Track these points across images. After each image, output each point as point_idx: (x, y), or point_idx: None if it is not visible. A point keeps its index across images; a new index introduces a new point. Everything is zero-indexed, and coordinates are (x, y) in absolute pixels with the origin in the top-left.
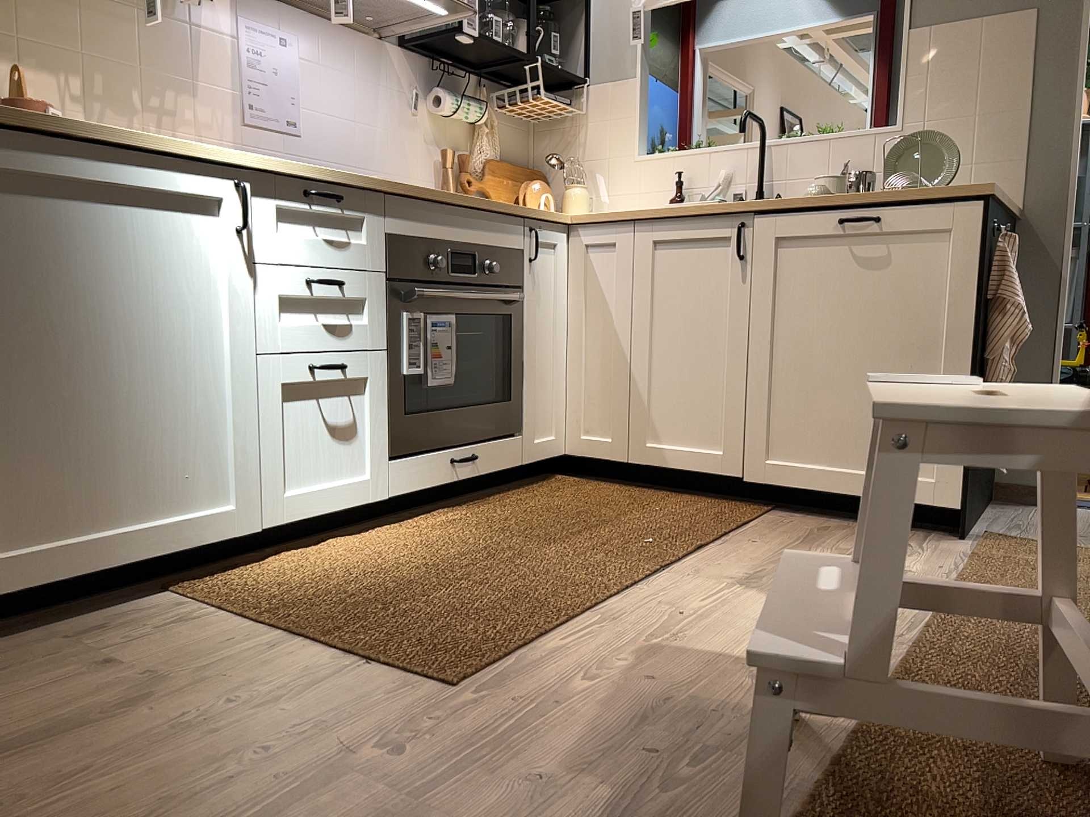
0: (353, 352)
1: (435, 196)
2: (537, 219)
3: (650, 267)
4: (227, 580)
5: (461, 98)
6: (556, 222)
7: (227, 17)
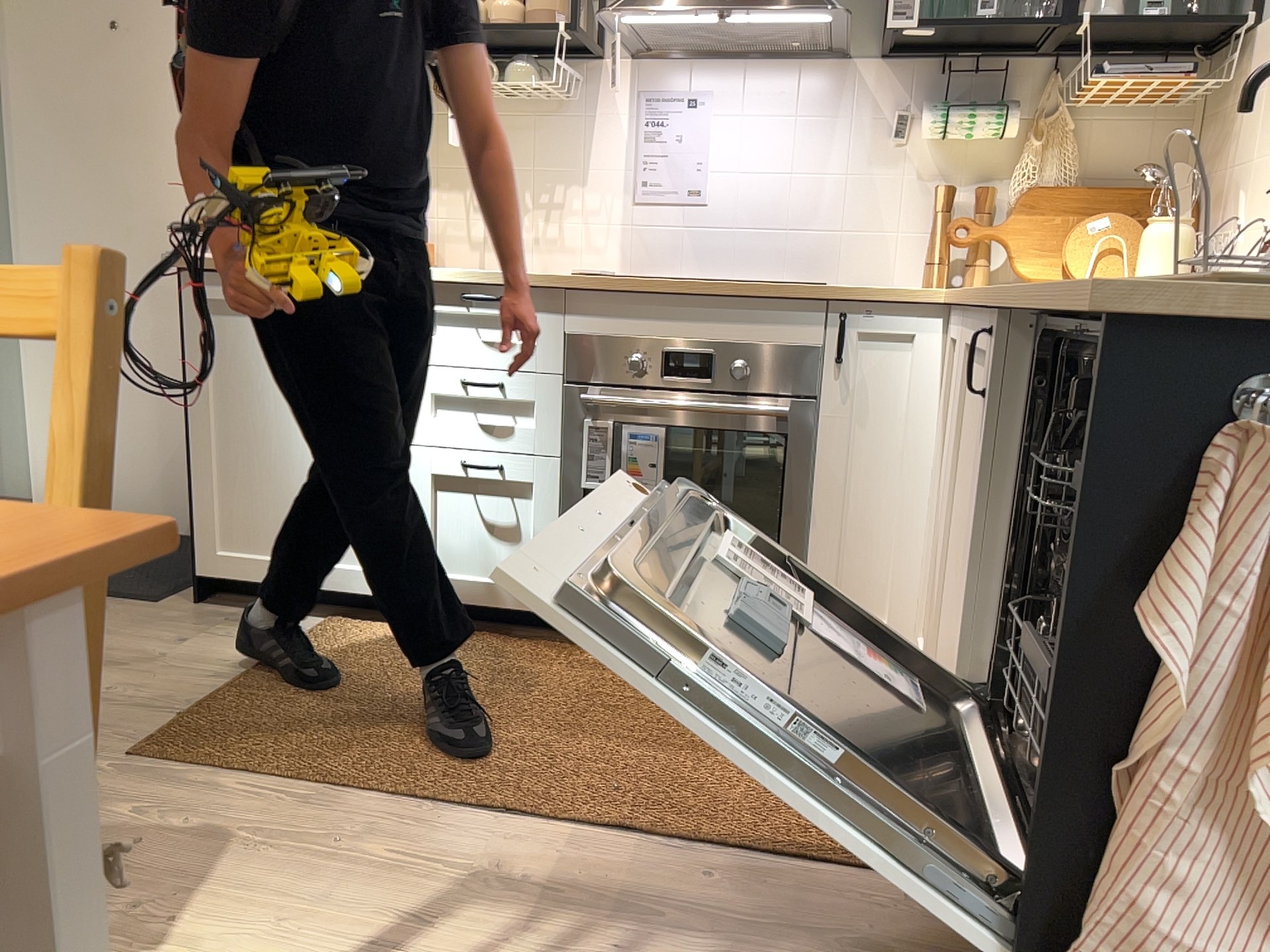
0: (513, 456)
1: (636, 286)
2: (859, 304)
3: (966, 394)
4: (352, 629)
5: (953, 108)
6: (912, 307)
7: (619, 91)
